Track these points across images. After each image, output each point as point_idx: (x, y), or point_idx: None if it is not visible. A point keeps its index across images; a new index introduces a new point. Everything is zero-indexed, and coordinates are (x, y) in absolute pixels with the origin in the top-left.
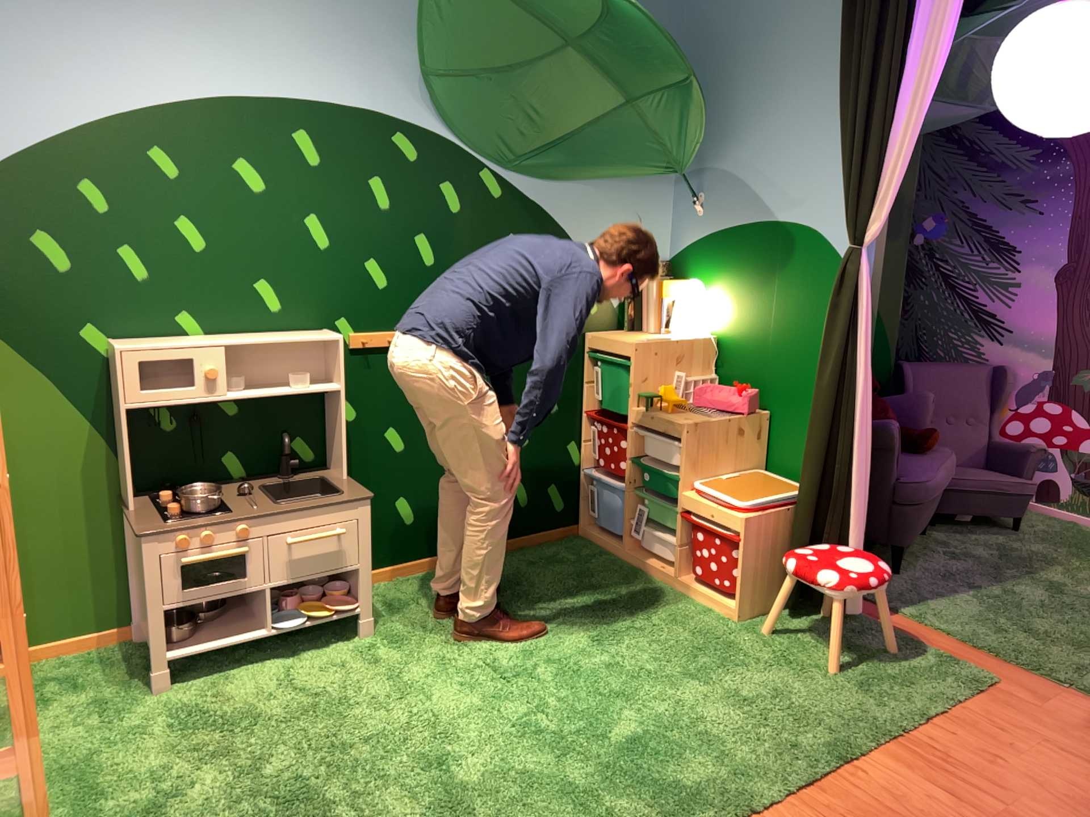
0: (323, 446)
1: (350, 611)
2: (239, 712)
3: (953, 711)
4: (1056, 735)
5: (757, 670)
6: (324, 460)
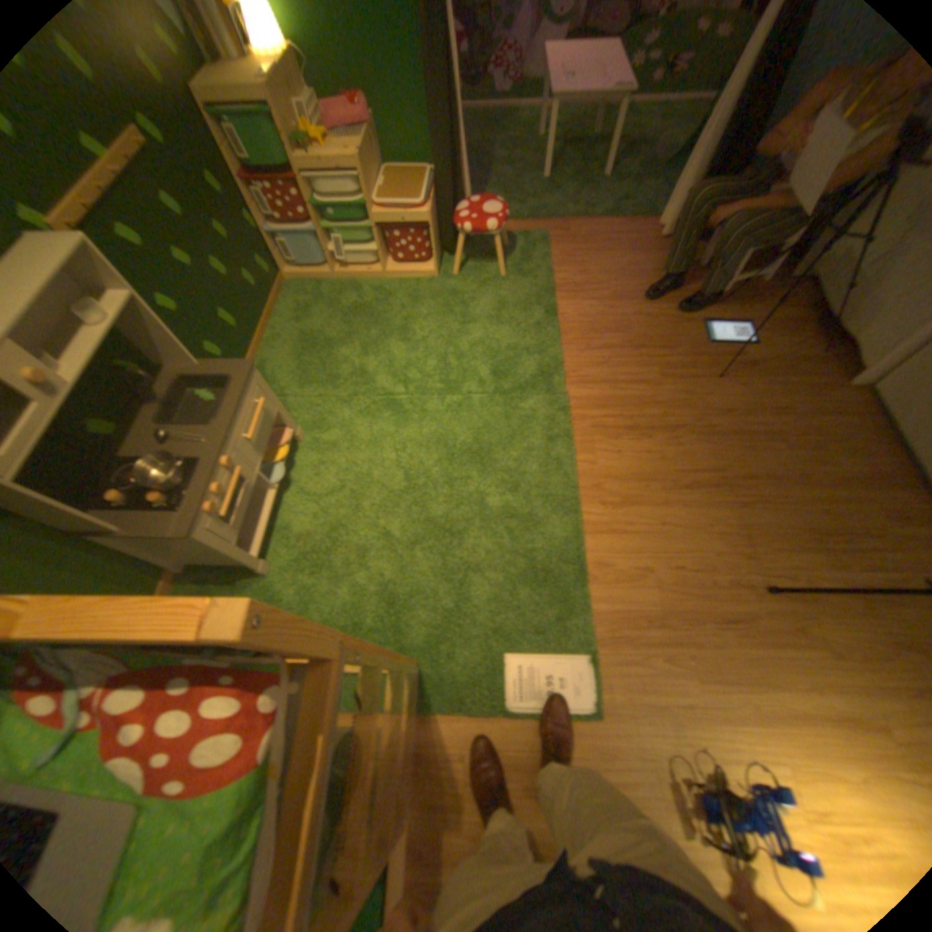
0: (136, 352)
1: (290, 435)
2: (324, 532)
3: (552, 261)
4: (586, 247)
5: (479, 298)
6: (145, 361)
